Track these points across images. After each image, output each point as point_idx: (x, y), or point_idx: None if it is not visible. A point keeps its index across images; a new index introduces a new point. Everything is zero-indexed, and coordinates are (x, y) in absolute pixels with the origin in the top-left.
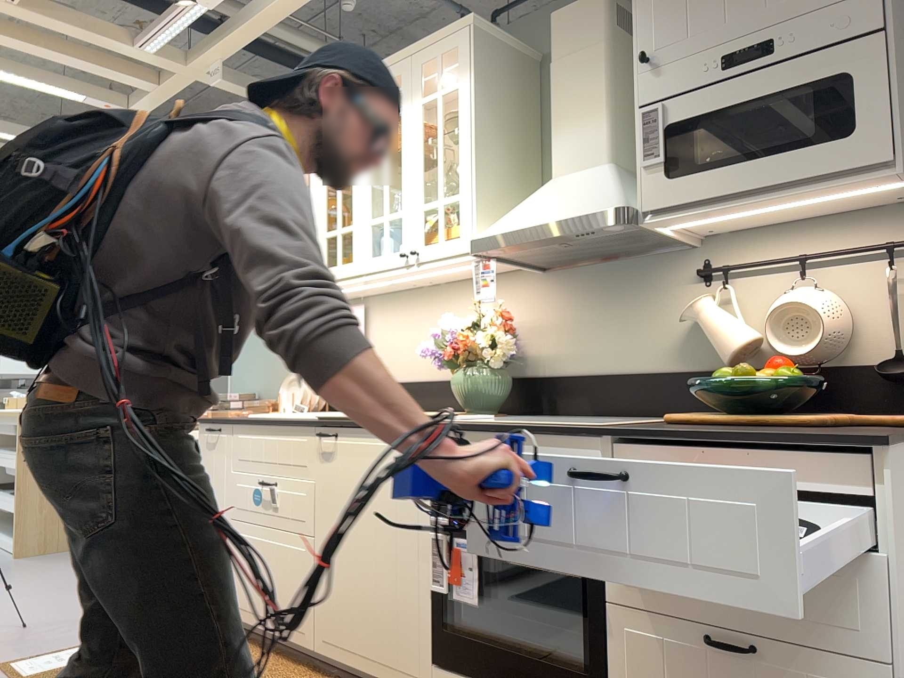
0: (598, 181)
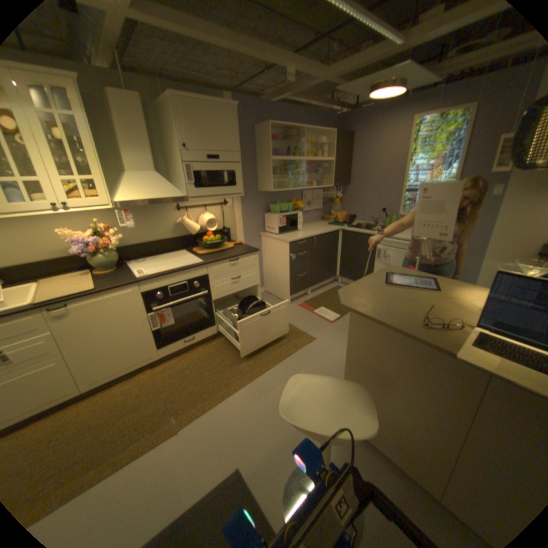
0: (161, 181)
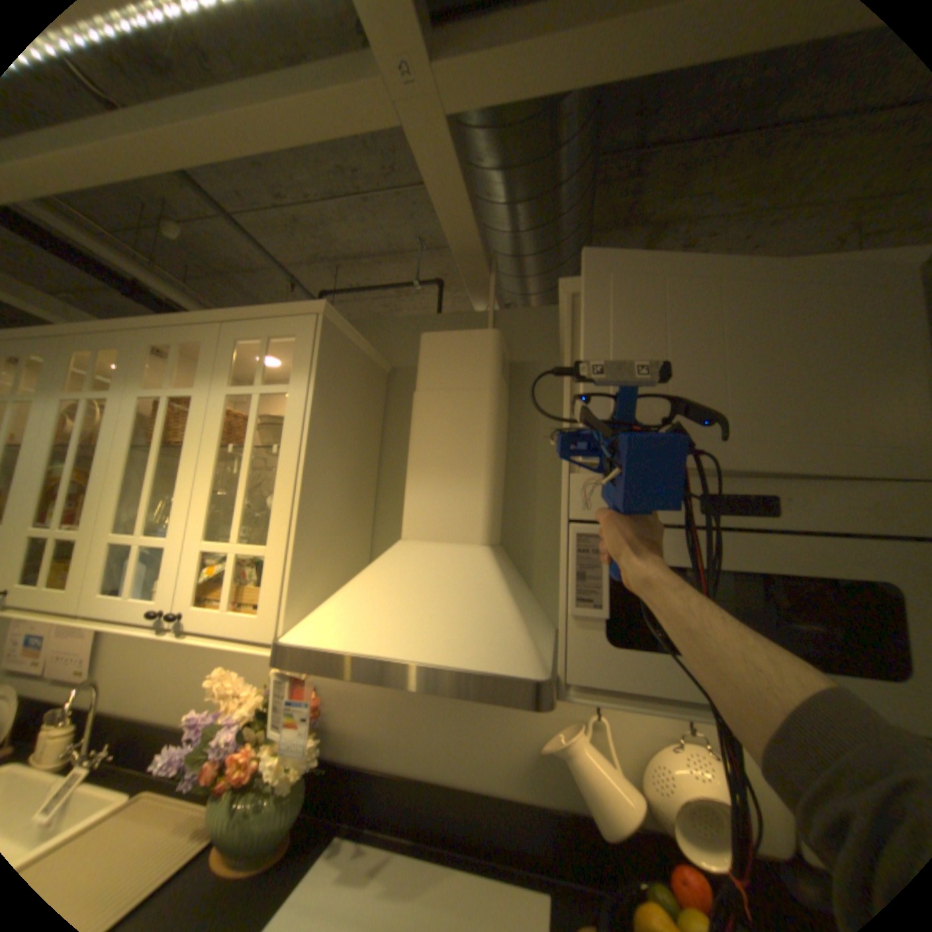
0: (480, 581)
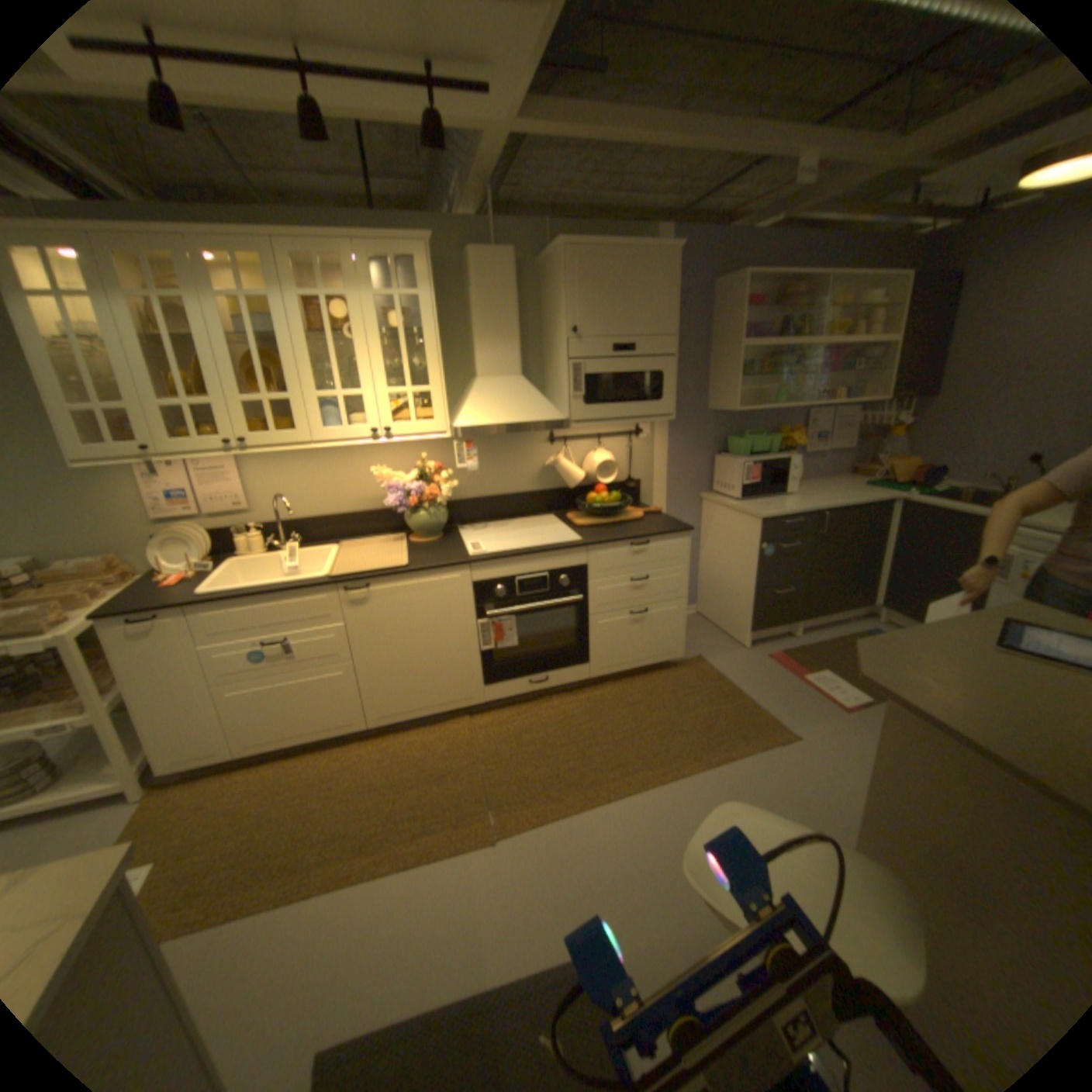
0: (528, 393)
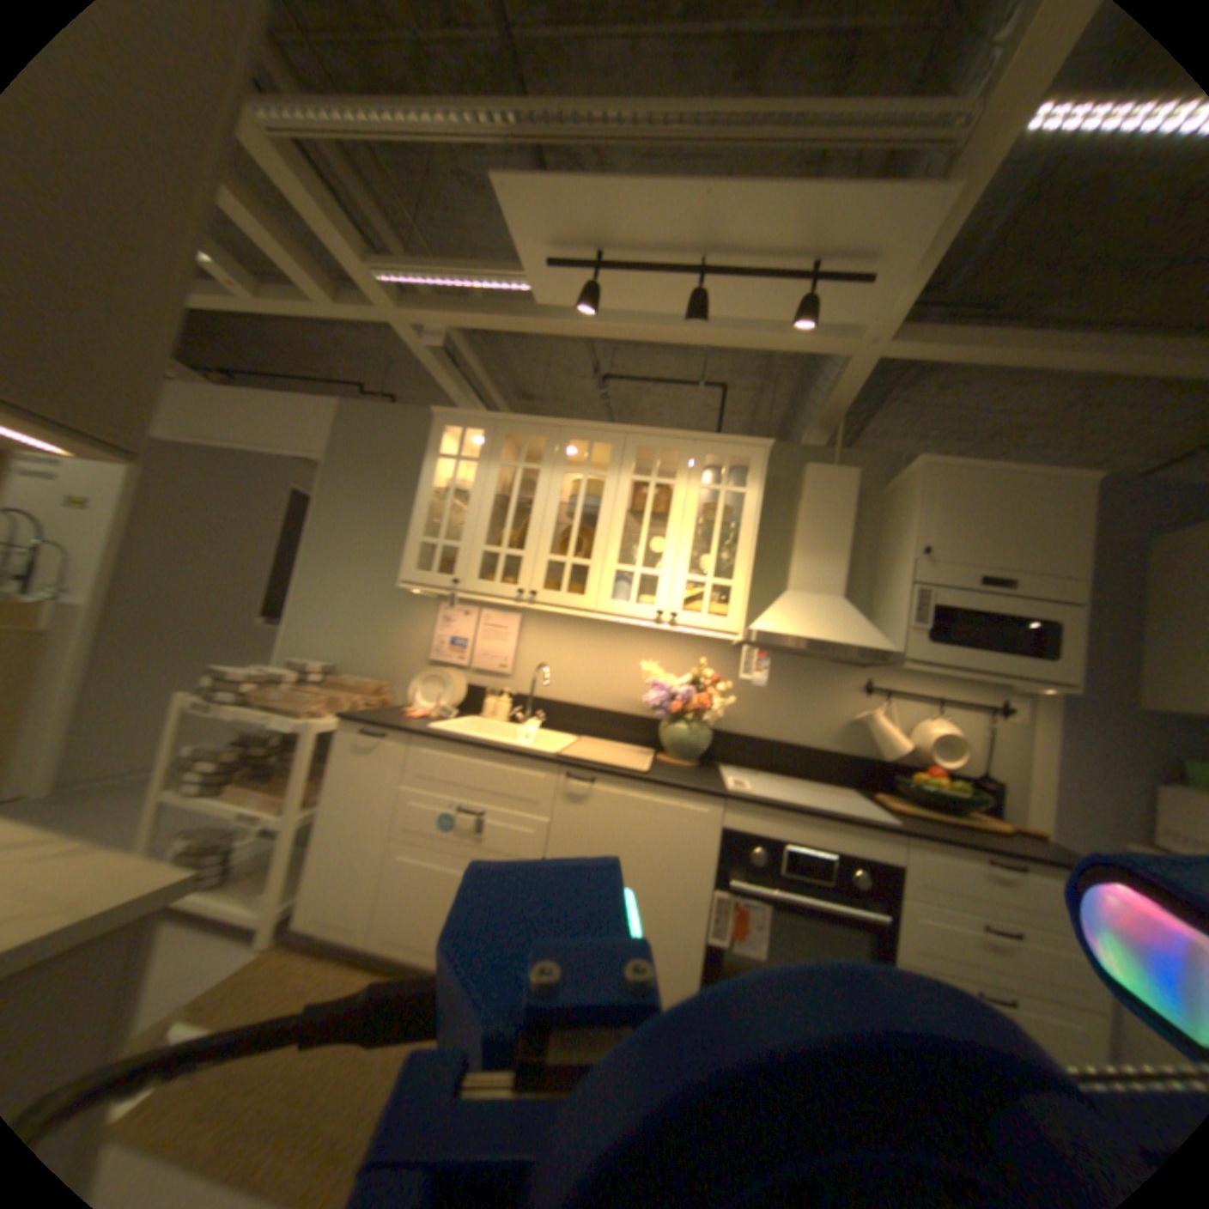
0: (850, 614)
